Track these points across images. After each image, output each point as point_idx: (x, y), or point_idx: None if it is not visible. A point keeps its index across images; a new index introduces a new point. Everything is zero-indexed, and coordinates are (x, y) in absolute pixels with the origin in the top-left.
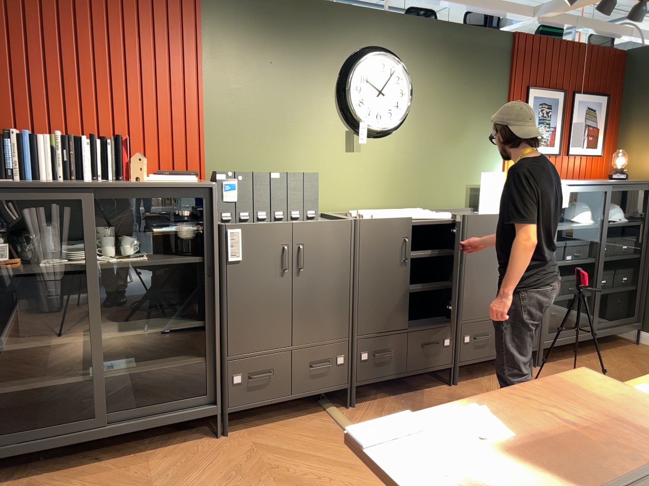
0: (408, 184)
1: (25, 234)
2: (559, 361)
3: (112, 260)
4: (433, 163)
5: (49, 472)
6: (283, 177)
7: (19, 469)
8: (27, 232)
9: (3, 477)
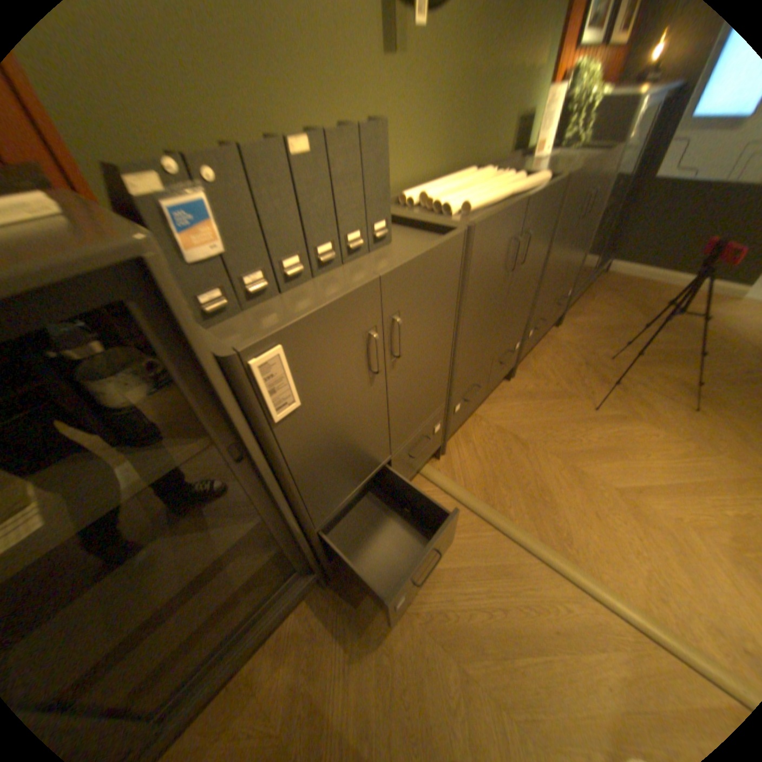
0: (463, 120)
1: None
2: (569, 312)
3: None
4: (492, 72)
5: None
6: (318, 148)
7: None
8: None
9: None
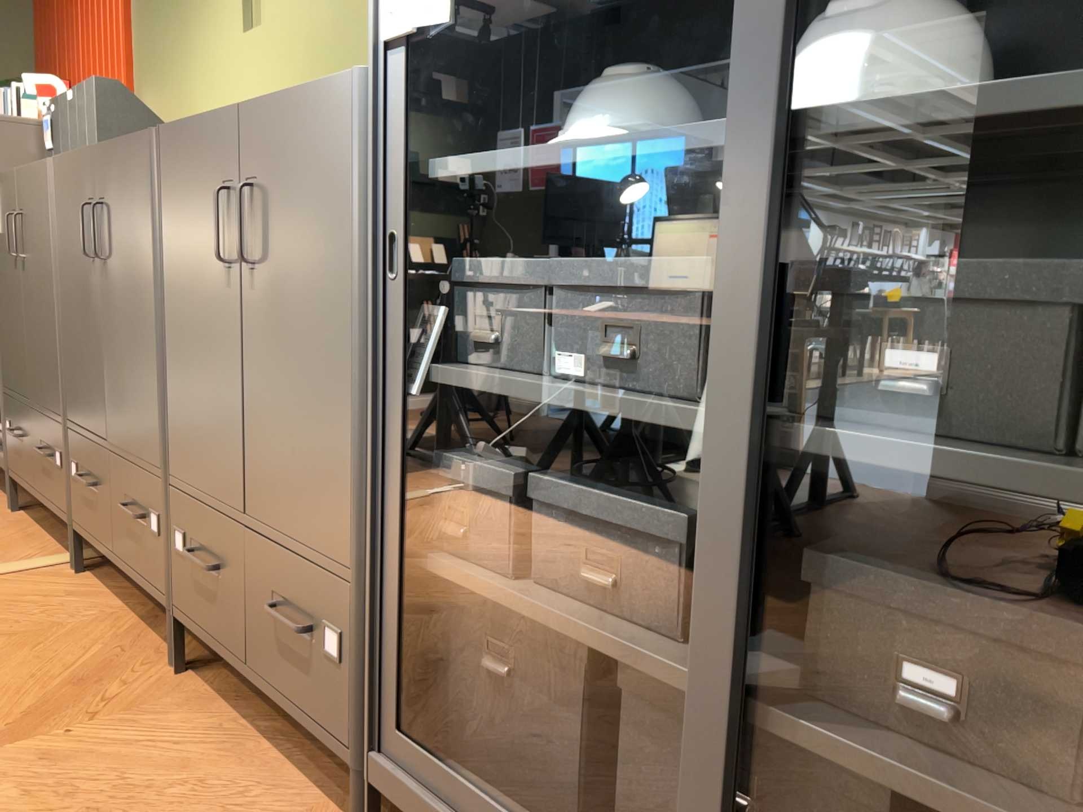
0: None
1: None
2: None
3: None
4: None
5: None
6: (75, 100)
7: None
8: None
9: None
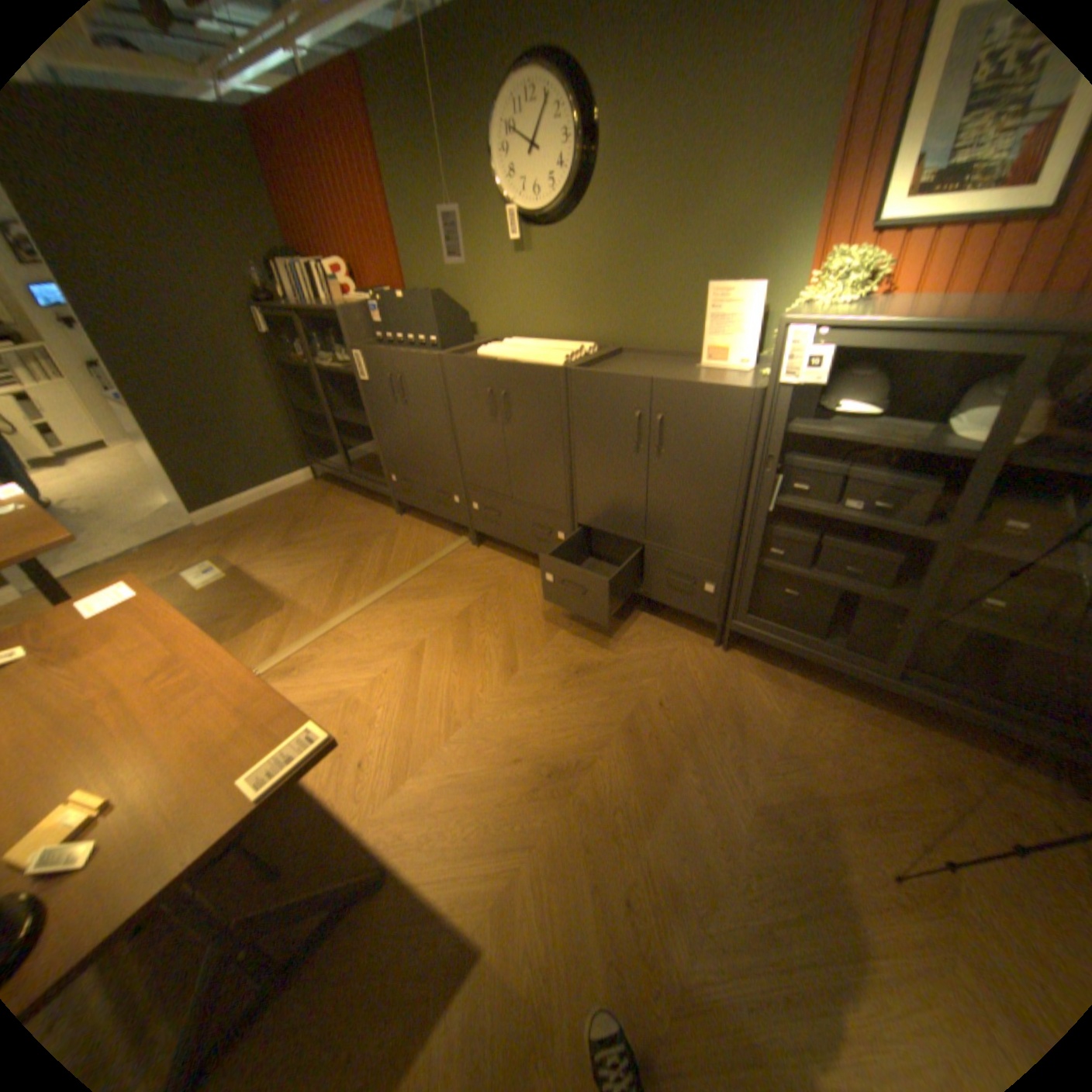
0: (600, 302)
1: (320, 338)
2: (777, 670)
3: (329, 365)
4: (640, 264)
5: (341, 489)
6: (405, 299)
7: (341, 482)
8: (319, 336)
9: (333, 482)
